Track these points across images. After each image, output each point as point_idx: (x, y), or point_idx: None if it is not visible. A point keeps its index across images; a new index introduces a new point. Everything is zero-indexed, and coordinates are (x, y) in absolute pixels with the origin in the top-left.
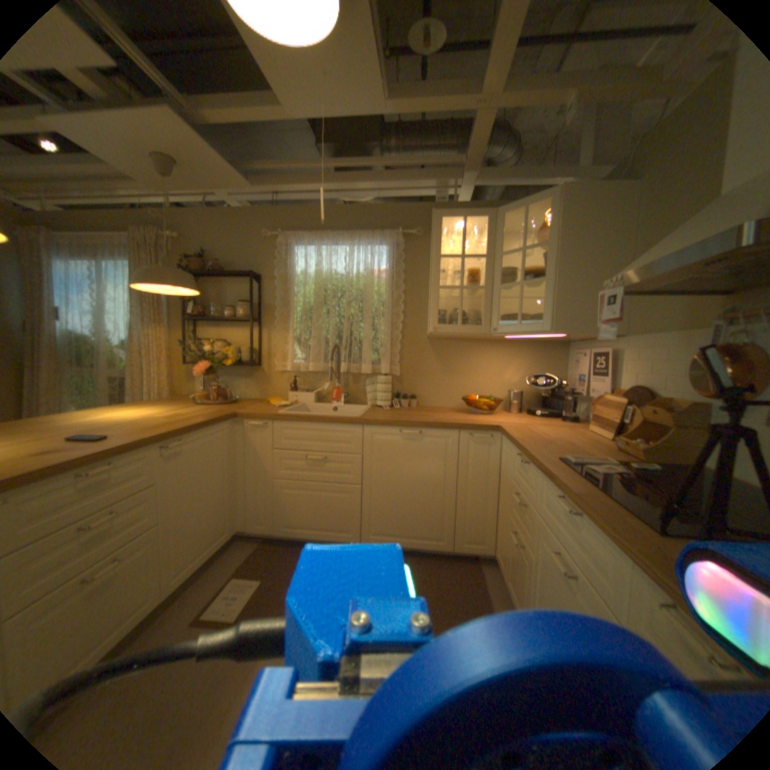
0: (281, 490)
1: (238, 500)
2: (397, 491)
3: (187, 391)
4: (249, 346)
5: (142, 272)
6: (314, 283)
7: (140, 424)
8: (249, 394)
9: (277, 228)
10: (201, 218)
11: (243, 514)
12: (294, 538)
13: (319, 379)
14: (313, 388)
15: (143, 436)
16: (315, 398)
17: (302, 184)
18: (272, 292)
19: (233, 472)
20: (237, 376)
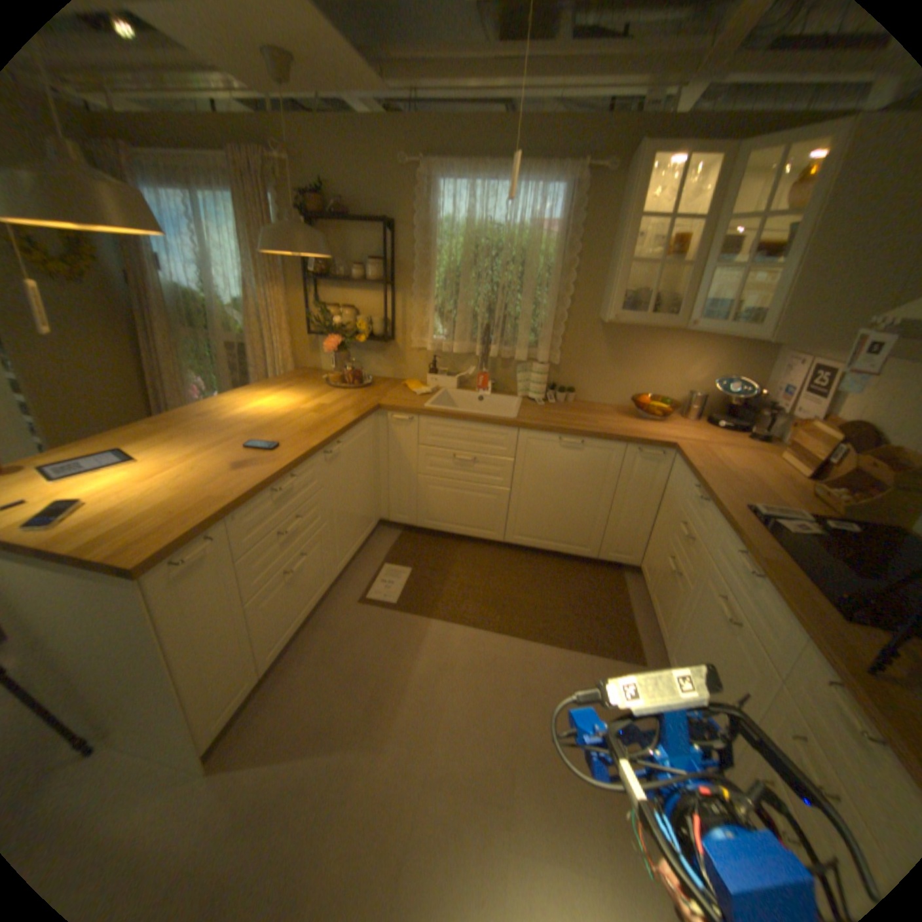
0: (426, 486)
1: (382, 490)
2: (549, 499)
3: (313, 364)
4: (381, 316)
5: (271, 236)
6: (463, 237)
7: (296, 423)
8: (381, 372)
9: (416, 150)
10: (314, 130)
11: (387, 504)
12: (438, 530)
13: (462, 360)
14: (455, 371)
15: (310, 443)
16: (458, 384)
17: (454, 79)
18: (408, 245)
19: (377, 465)
20: (367, 350)
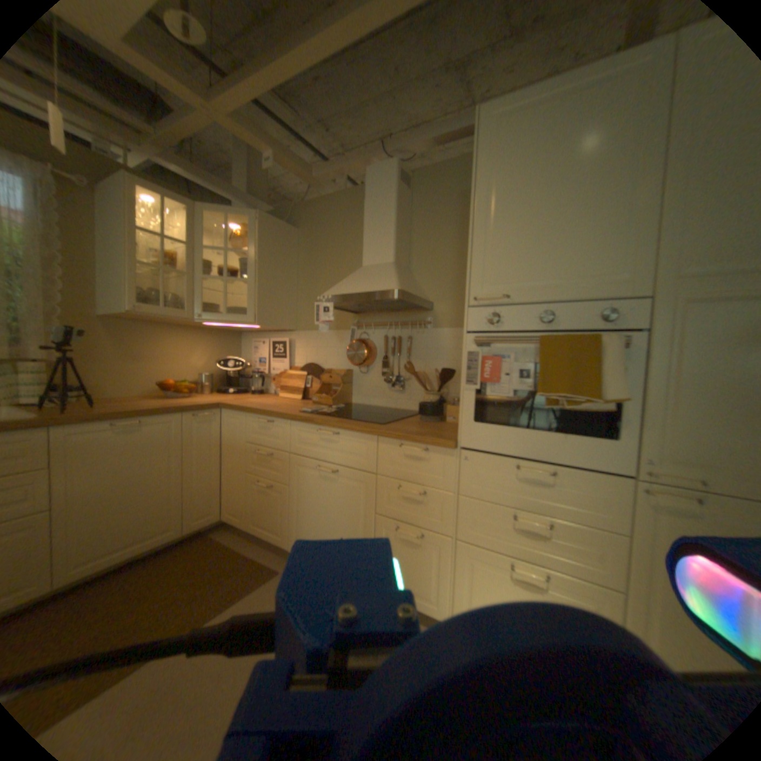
0: None
1: None
2: (111, 499)
3: None
4: None
5: None
6: None
7: None
8: None
9: None
10: None
11: None
12: None
13: None
14: None
15: None
16: None
17: None
18: None
19: None
20: None
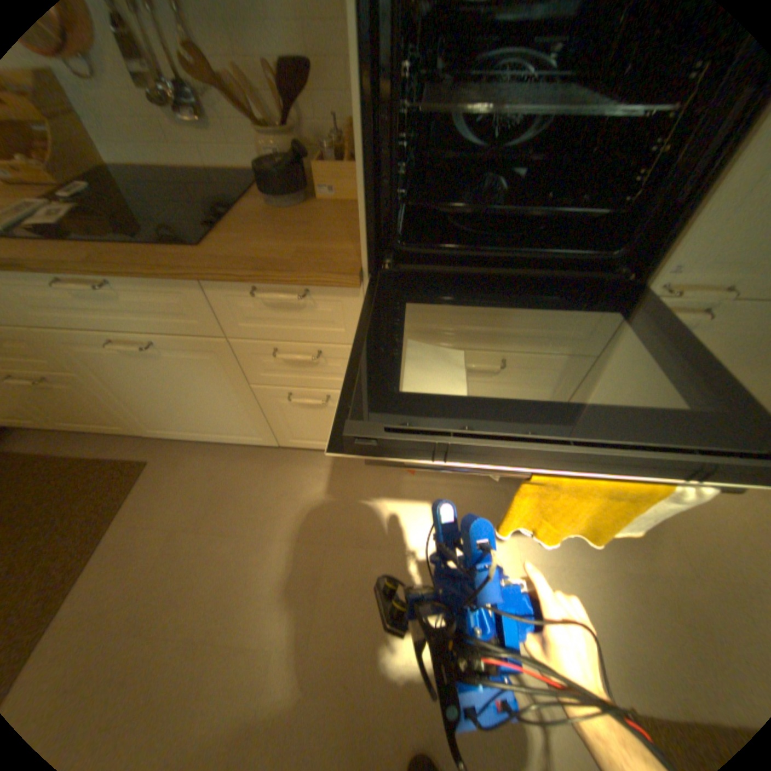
0: None
1: None
2: None
3: None
4: None
5: None
6: None
7: None
8: None
9: None
10: None
11: None
12: None
13: None
14: None
15: None
16: None
17: None
18: None
19: None
20: None
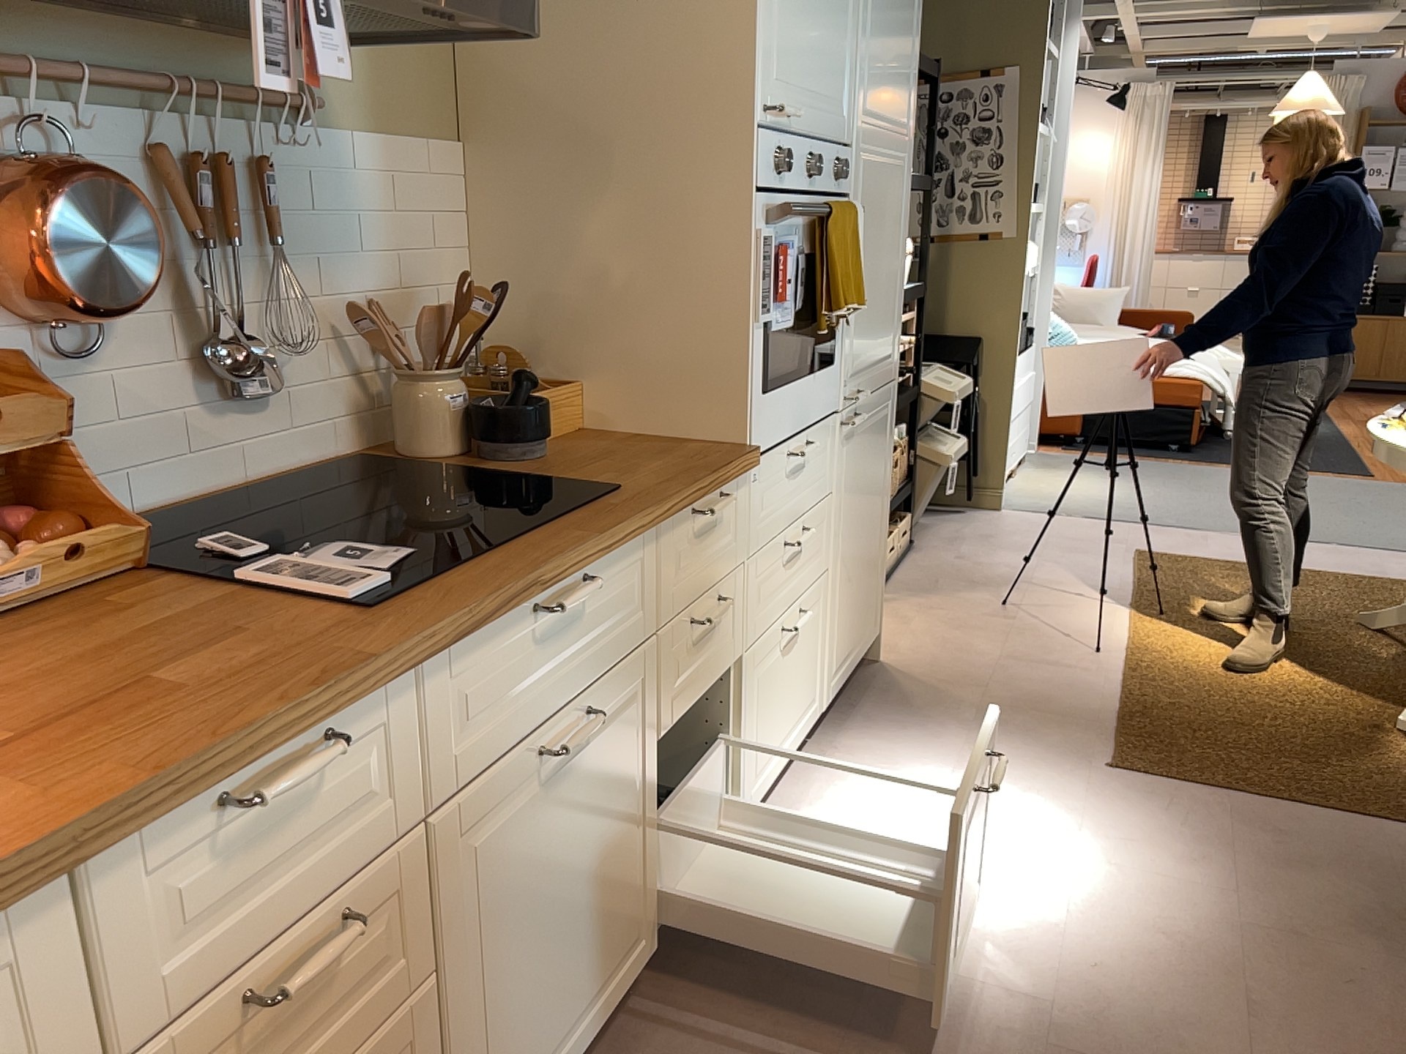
0: None
1: None
2: None
3: None
4: None
5: None
6: None
7: None
8: None
9: None
10: None
11: None
12: None
13: None
14: None
15: None
16: None
17: None
18: None
19: None
20: None
